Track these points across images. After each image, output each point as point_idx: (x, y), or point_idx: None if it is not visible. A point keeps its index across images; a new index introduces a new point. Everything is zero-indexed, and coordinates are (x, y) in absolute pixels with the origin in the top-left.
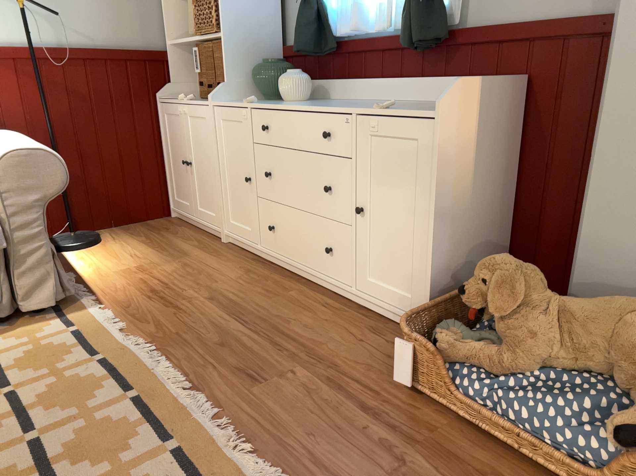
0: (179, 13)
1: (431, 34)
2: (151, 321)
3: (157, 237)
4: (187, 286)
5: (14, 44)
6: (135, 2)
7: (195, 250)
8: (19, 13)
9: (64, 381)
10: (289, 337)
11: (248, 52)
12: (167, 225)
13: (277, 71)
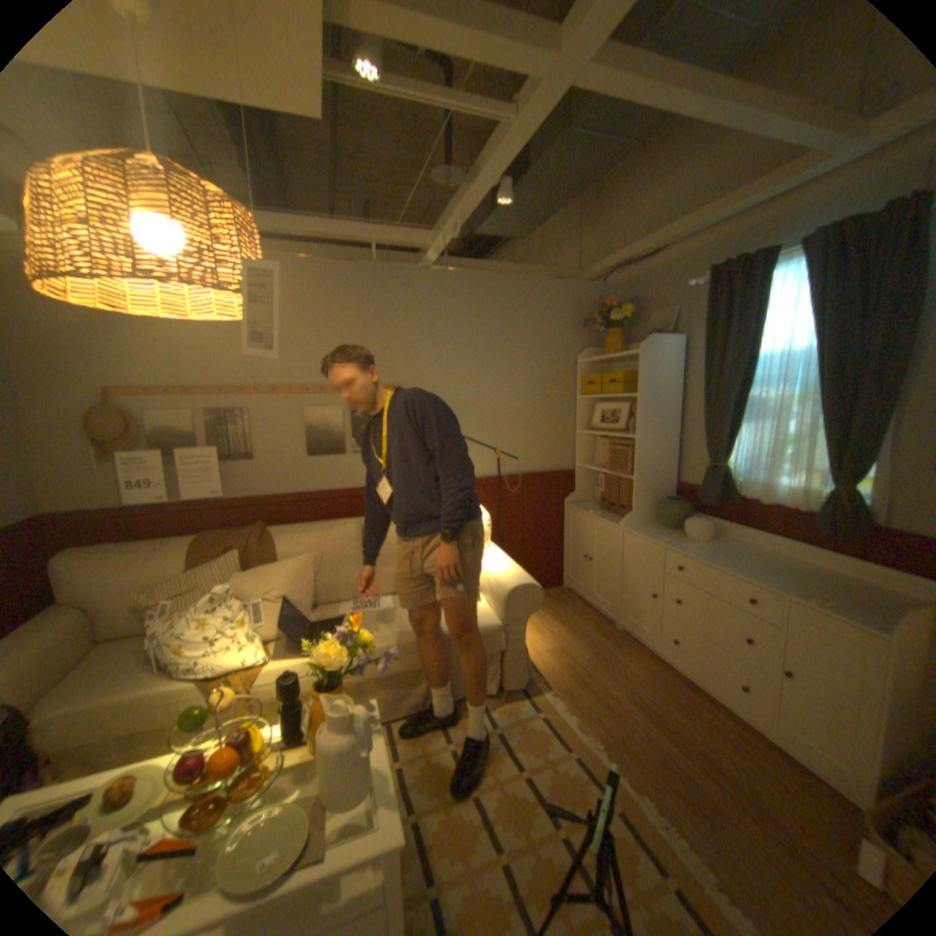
0: (585, 442)
1: (859, 533)
2: (597, 722)
3: (562, 613)
4: (609, 683)
5: (483, 474)
6: (557, 438)
7: (598, 636)
8: (489, 455)
9: (561, 779)
10: (724, 775)
11: (651, 488)
12: (563, 598)
13: (681, 511)
